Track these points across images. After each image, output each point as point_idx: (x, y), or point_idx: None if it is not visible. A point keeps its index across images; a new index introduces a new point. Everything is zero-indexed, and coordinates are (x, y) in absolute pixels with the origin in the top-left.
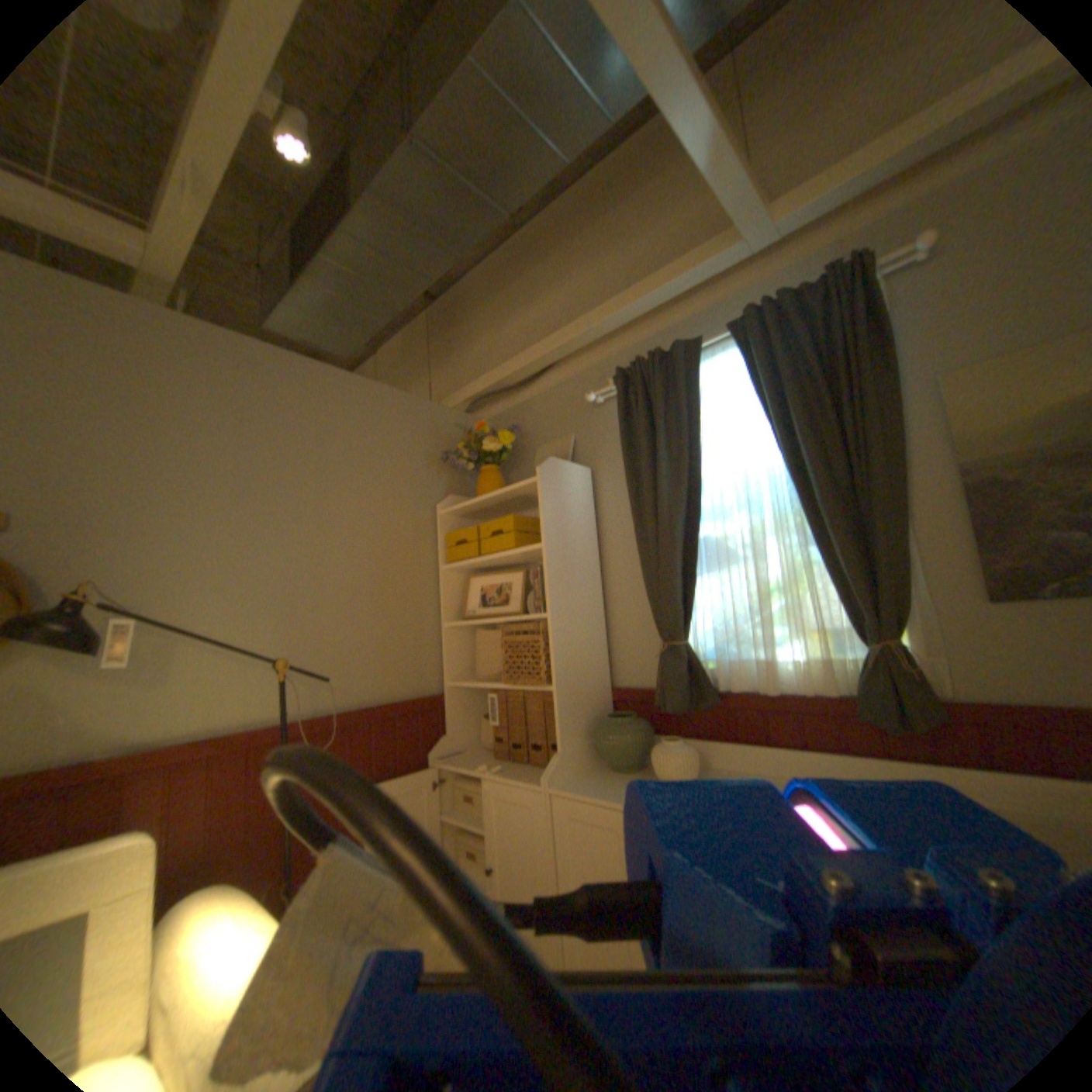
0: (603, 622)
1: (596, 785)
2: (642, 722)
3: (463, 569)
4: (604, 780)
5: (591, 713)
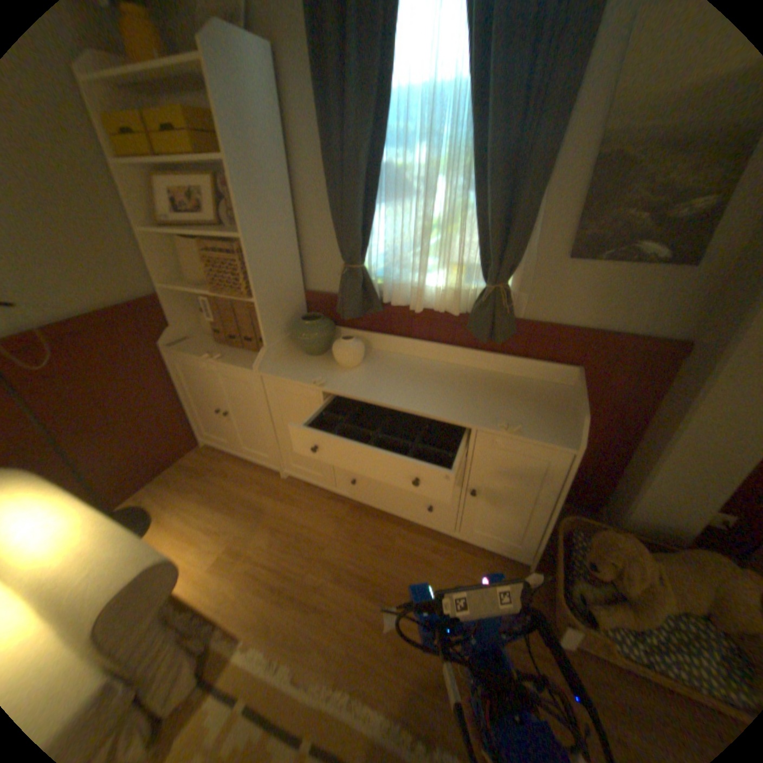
0: (296, 237)
1: (294, 368)
2: (327, 323)
3: (142, 165)
4: (300, 363)
5: (289, 314)
